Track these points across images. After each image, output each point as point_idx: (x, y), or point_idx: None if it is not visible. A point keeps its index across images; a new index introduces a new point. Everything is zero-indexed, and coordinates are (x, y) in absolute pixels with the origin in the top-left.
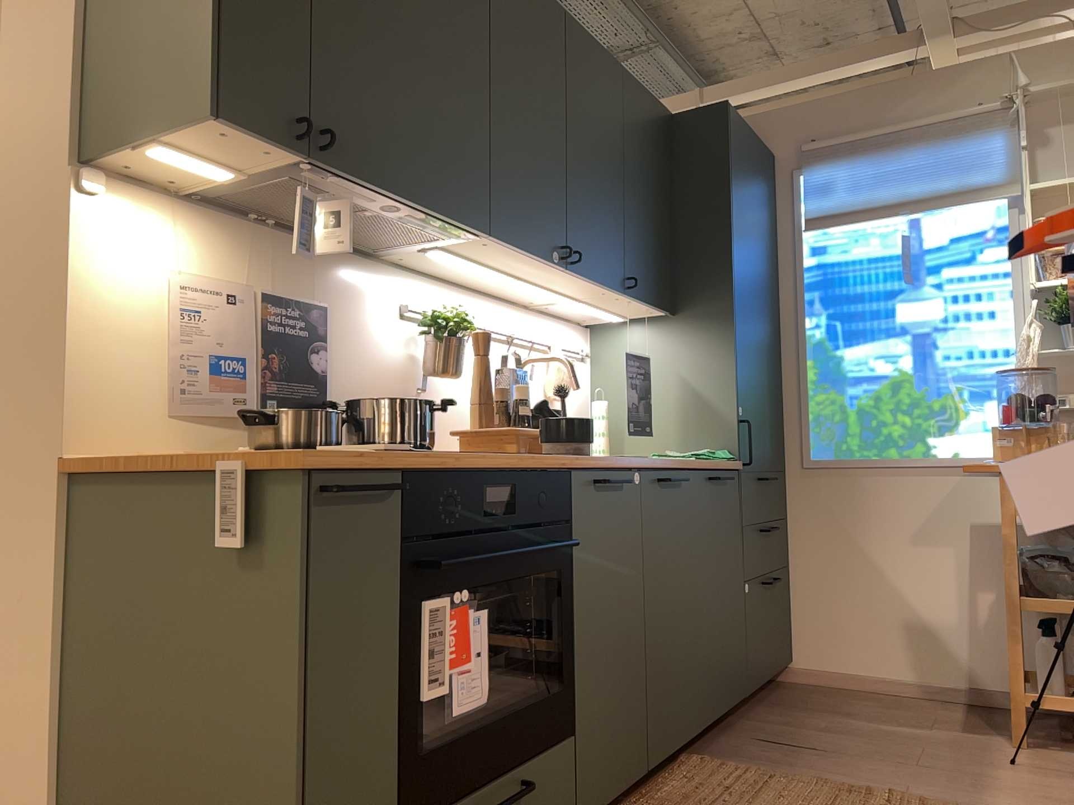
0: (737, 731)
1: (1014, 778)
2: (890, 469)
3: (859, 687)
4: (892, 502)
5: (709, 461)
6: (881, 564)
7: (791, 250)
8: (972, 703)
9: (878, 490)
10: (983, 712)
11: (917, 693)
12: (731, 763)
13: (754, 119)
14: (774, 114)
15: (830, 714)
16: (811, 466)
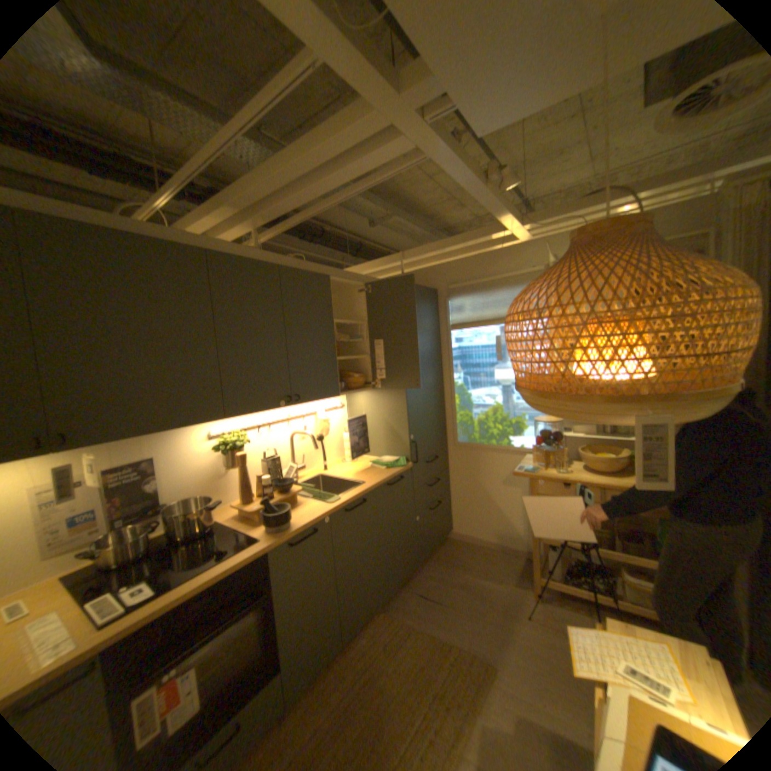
0: (411, 587)
1: (525, 635)
2: (493, 450)
3: (480, 546)
4: (494, 465)
5: (392, 468)
6: (489, 493)
7: (446, 339)
8: (528, 560)
9: (487, 459)
10: (531, 567)
11: (504, 552)
12: (396, 620)
13: (427, 269)
14: (436, 266)
15: (459, 570)
16: (458, 445)
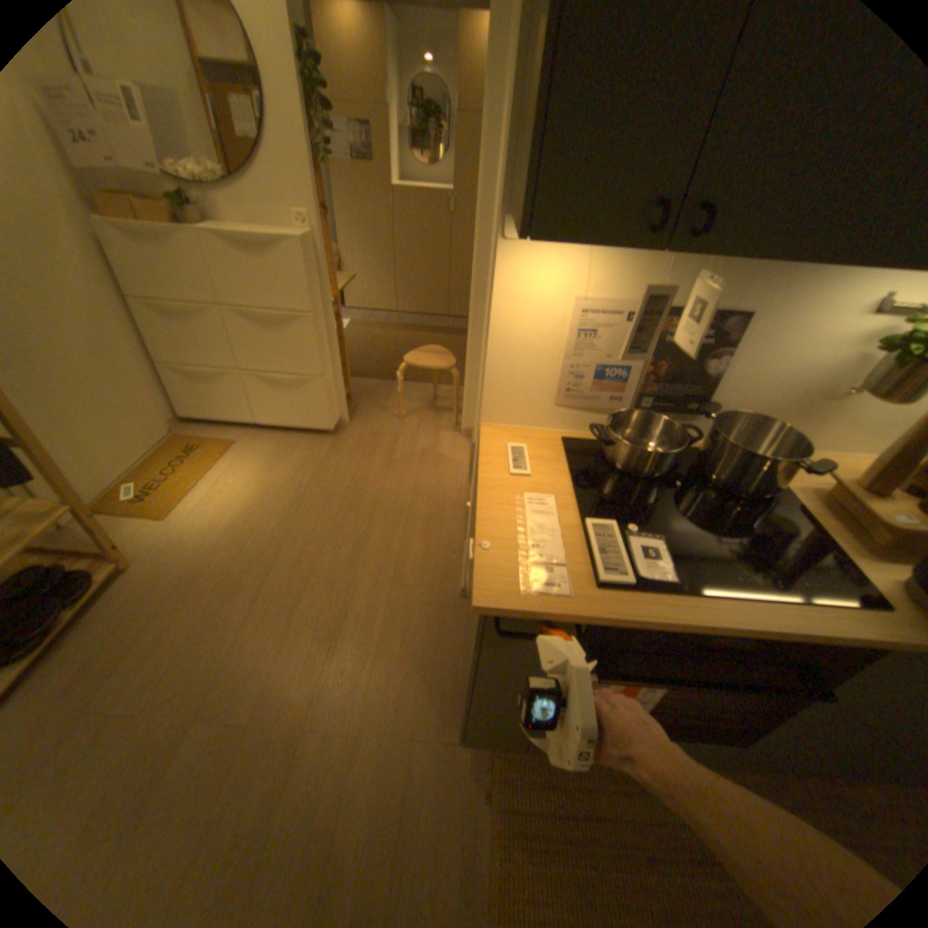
0: None
1: None
2: None
3: None
4: None
5: None
6: None
7: None
8: None
9: None
10: None
11: None
12: None
13: None
14: None
15: None
16: None
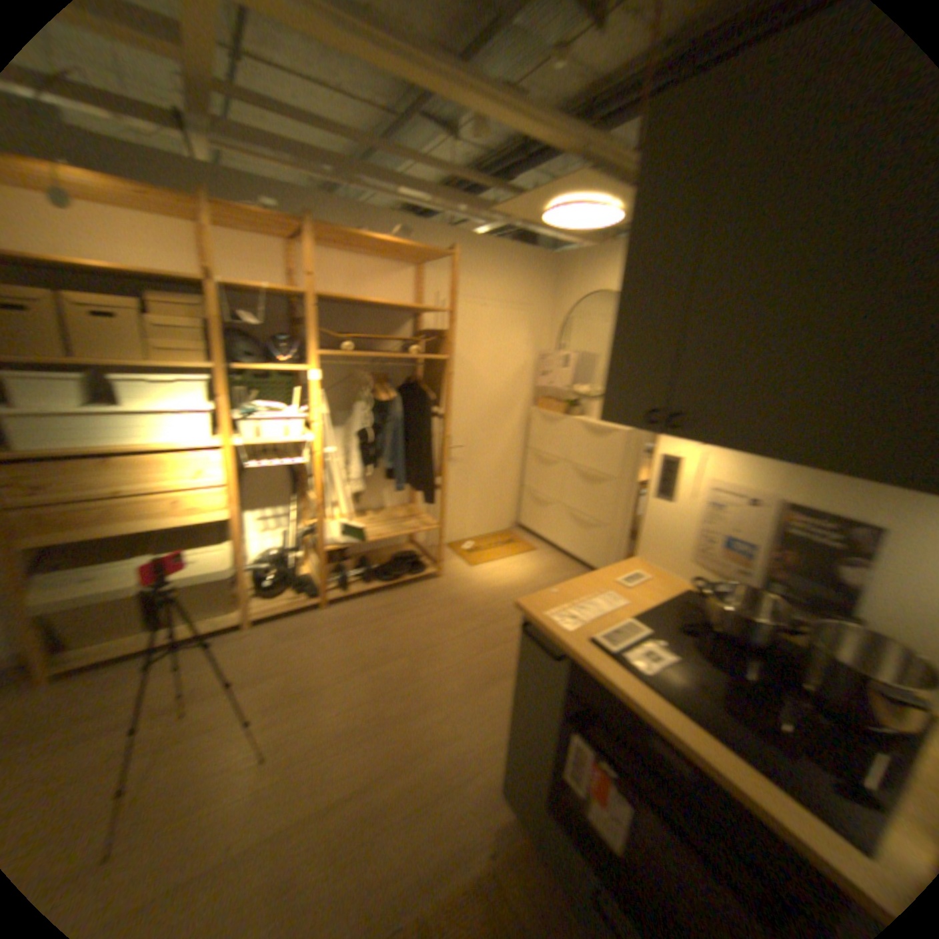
0: None
1: None
2: None
3: None
4: None
5: None
6: None
7: None
8: None
9: None
10: None
11: None
12: None
13: None
14: None
15: None
16: None
